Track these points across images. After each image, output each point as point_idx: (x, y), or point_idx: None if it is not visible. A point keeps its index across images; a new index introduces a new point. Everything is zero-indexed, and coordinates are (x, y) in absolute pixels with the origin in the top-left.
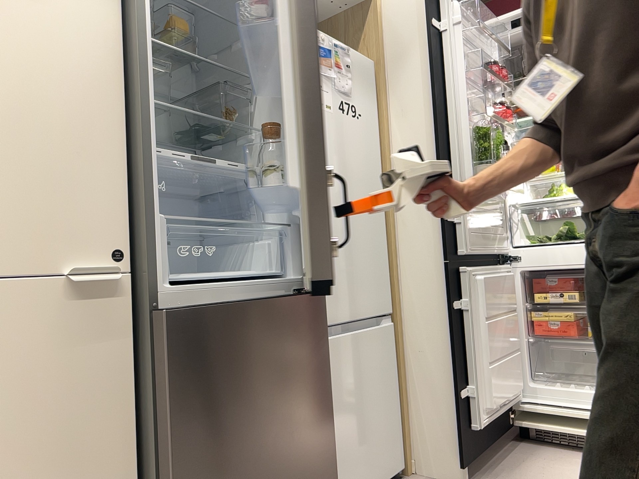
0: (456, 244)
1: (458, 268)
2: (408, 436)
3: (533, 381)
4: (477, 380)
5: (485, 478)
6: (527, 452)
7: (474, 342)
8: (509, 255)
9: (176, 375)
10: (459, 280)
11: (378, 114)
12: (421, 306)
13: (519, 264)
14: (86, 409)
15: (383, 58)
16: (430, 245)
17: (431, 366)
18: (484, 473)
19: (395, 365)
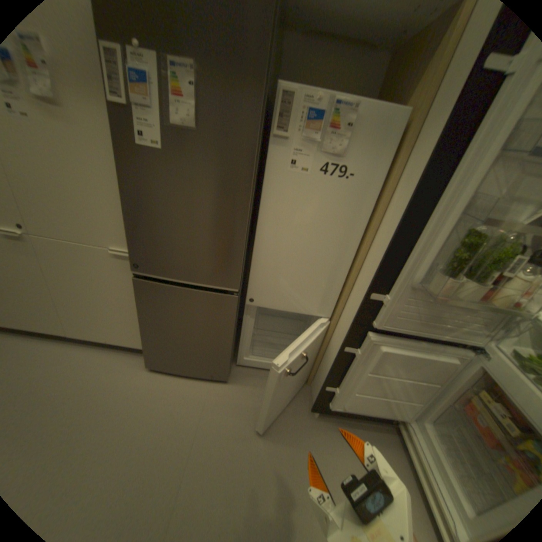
0: (374, 315)
1: (366, 330)
2: (313, 372)
3: (432, 424)
4: (342, 391)
5: (328, 424)
6: (382, 442)
7: (351, 375)
8: (483, 347)
9: (140, 299)
10: (362, 337)
11: (392, 169)
12: (343, 328)
13: (484, 360)
14: (125, 291)
15: (428, 102)
16: (362, 301)
17: (331, 359)
18: (334, 422)
19: (322, 340)
